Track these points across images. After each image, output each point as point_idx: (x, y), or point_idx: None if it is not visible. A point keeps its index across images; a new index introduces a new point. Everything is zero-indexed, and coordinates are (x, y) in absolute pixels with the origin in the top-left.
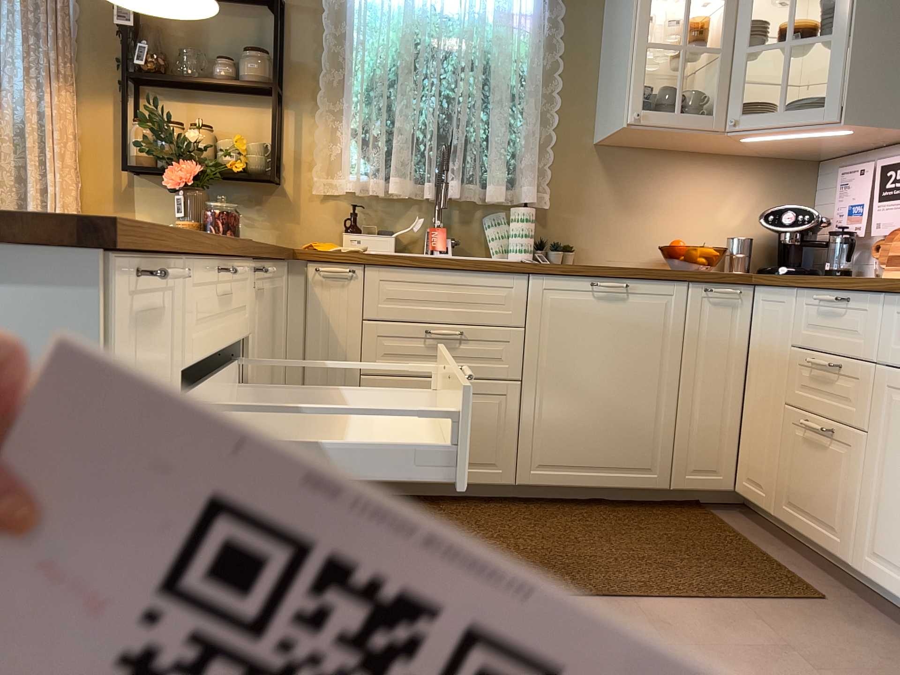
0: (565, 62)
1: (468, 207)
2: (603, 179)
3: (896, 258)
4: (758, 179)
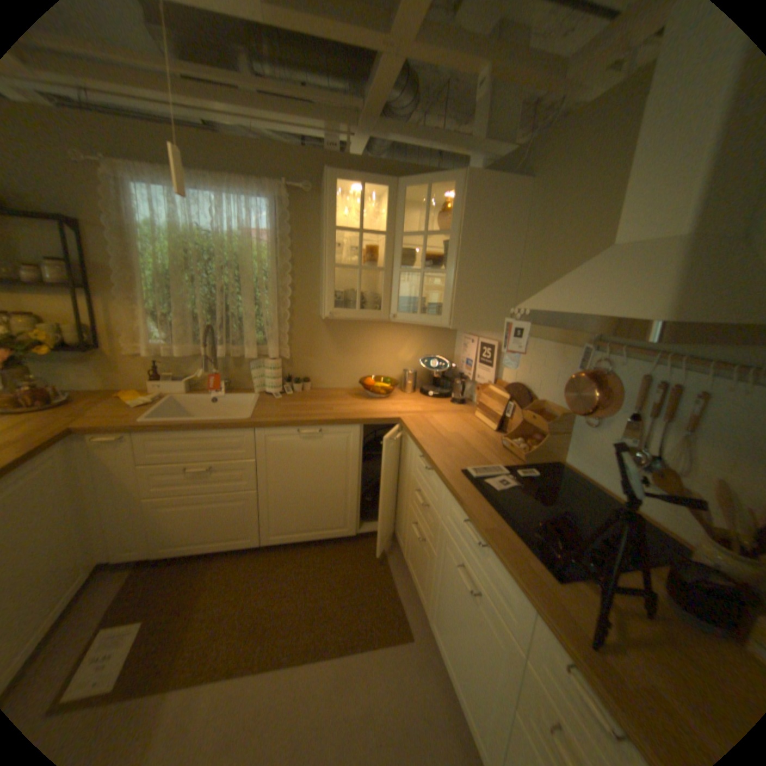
0: (297, 262)
1: (239, 357)
2: (327, 337)
3: (482, 405)
4: (422, 333)
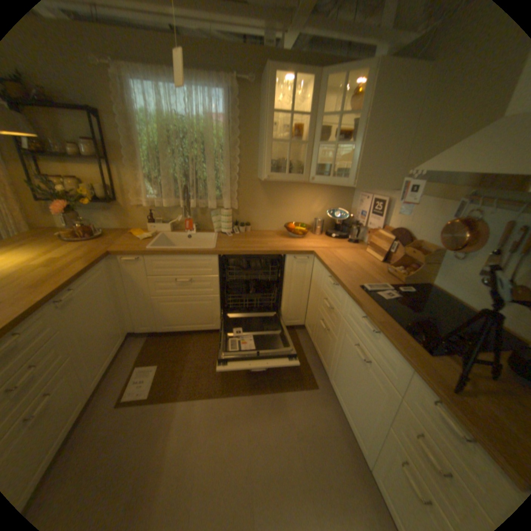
0: (242, 139)
1: (203, 208)
2: (262, 194)
3: (372, 244)
4: (329, 192)
